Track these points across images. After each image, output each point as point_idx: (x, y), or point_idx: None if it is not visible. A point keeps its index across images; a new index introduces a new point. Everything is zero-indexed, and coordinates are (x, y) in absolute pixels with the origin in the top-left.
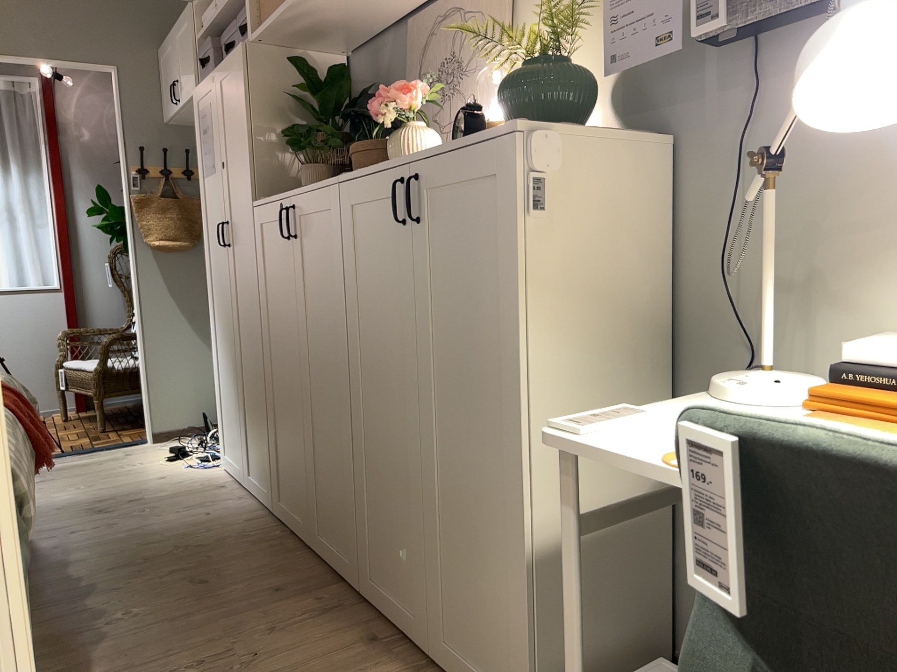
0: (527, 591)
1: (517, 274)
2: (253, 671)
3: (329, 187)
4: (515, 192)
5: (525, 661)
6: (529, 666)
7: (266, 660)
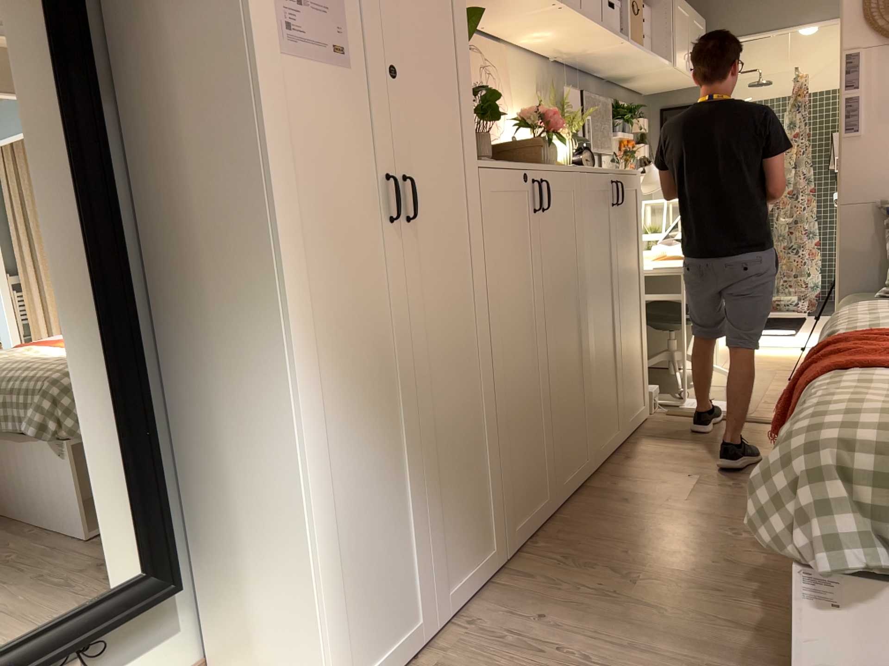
0: (647, 349)
1: (642, 227)
2: (697, 473)
3: (575, 172)
4: (640, 196)
5: (647, 379)
6: (648, 378)
7: (685, 474)
